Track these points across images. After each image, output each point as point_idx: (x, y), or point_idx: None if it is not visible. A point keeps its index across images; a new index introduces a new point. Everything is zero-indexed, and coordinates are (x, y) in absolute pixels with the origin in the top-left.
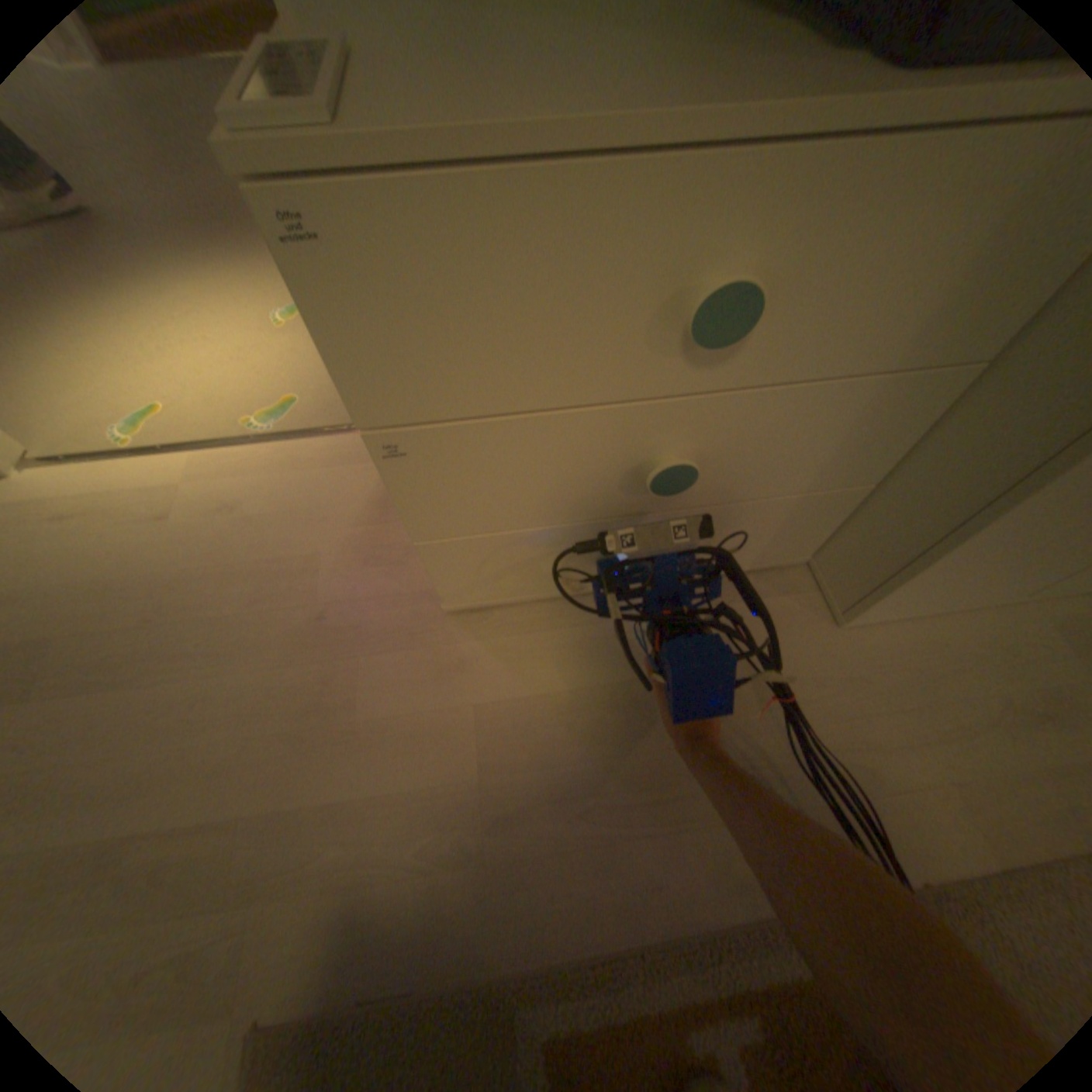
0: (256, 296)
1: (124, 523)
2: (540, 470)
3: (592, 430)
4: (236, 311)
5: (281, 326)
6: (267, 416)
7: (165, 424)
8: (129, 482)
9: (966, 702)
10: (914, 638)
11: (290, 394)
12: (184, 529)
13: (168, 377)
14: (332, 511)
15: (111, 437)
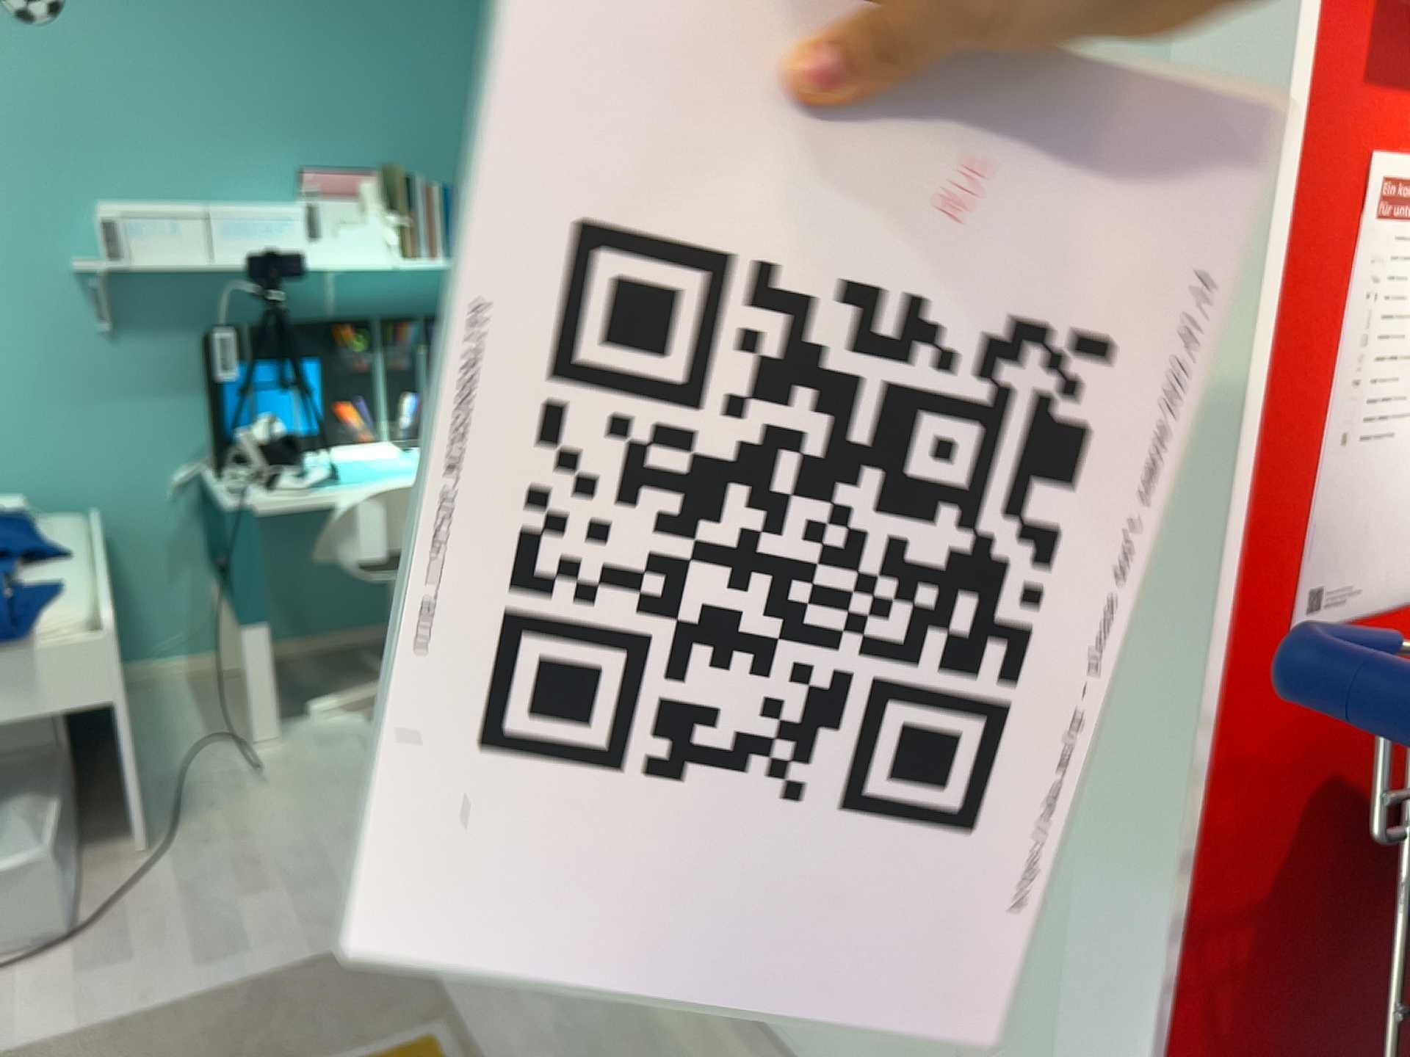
0: None
1: None
2: None
3: None
4: None
5: None
6: None
7: None
8: None
9: None
10: None
11: None
12: None
13: None
14: None
15: None
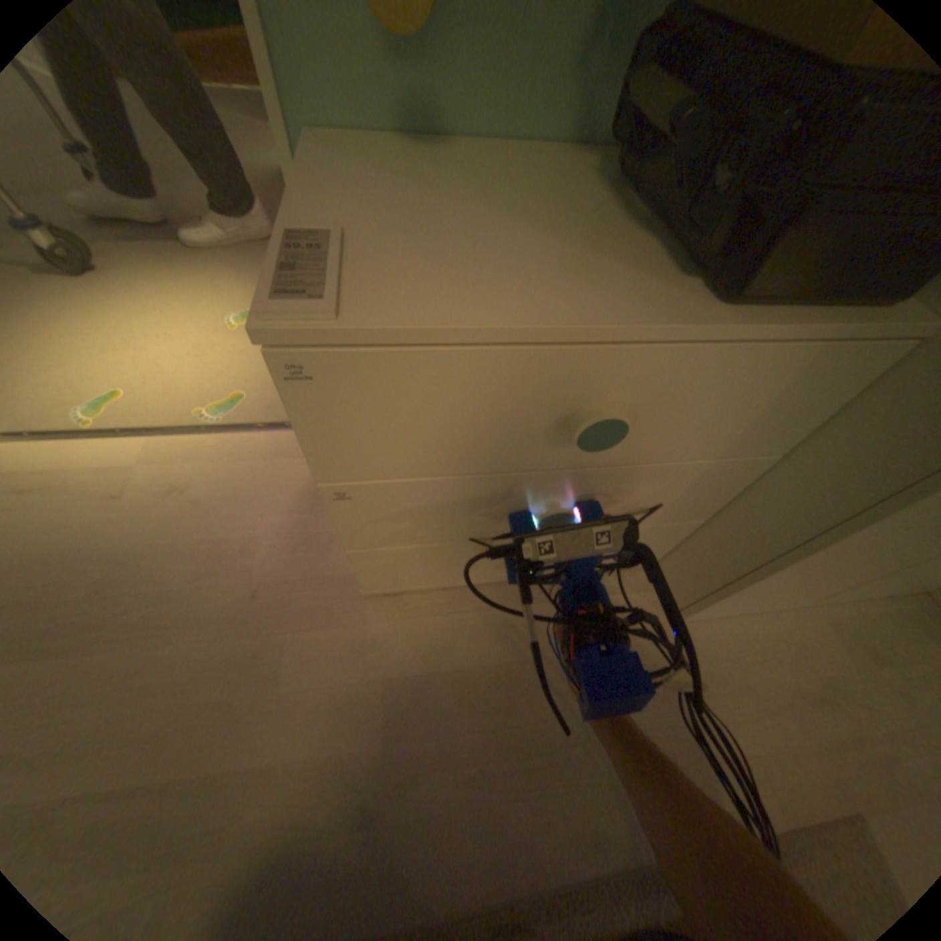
0: (215, 300)
1: (81, 500)
2: (455, 508)
3: (498, 485)
4: (196, 312)
5: (235, 329)
6: (218, 409)
7: (125, 409)
8: (89, 461)
9: (768, 688)
10: (731, 633)
11: (239, 391)
12: (136, 508)
13: (130, 367)
14: (270, 499)
15: (75, 417)
